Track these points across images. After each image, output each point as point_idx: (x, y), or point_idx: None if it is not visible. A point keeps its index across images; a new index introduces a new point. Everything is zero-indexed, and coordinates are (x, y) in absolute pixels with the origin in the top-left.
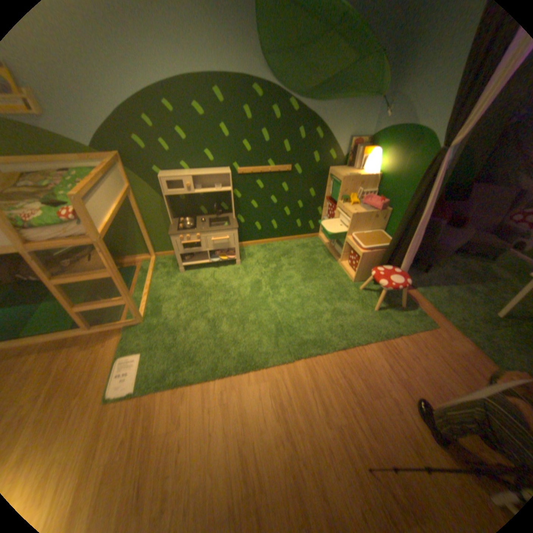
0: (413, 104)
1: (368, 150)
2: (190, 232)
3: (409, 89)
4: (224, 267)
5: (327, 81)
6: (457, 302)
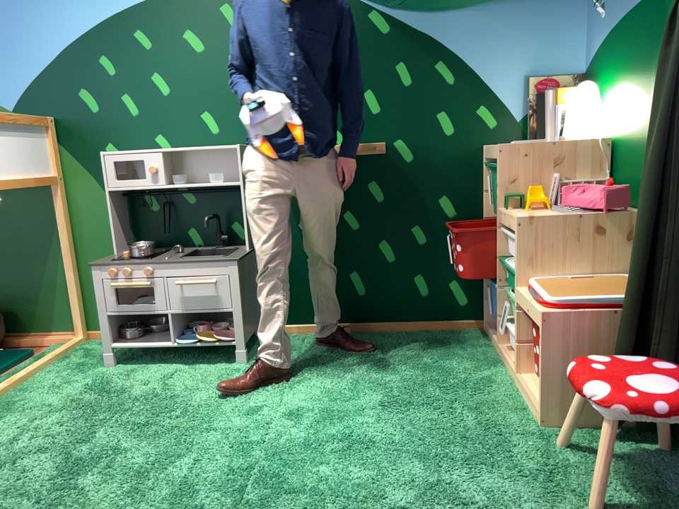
0: None
1: (567, 93)
2: (134, 261)
3: None
4: (207, 366)
5: None
6: None
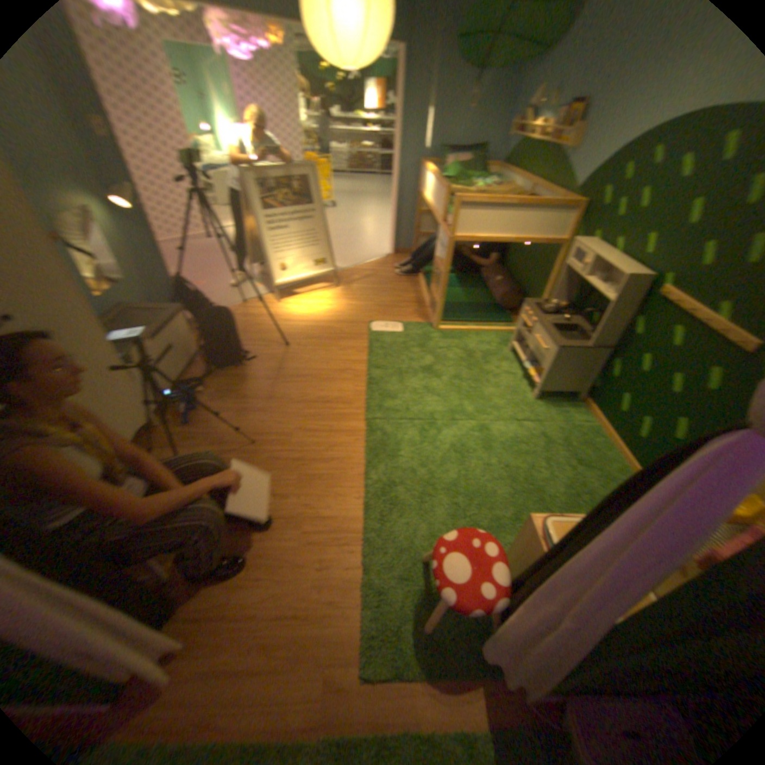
0: None
1: None
2: (535, 312)
3: None
4: (526, 385)
5: None
6: None
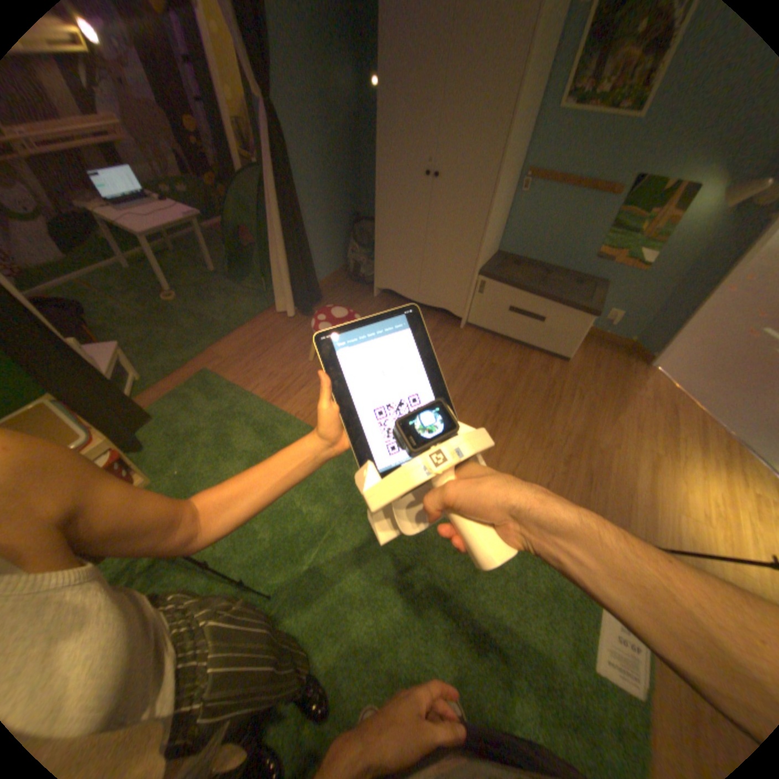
0: None
1: None
2: None
3: None
4: None
5: None
6: (135, 362)
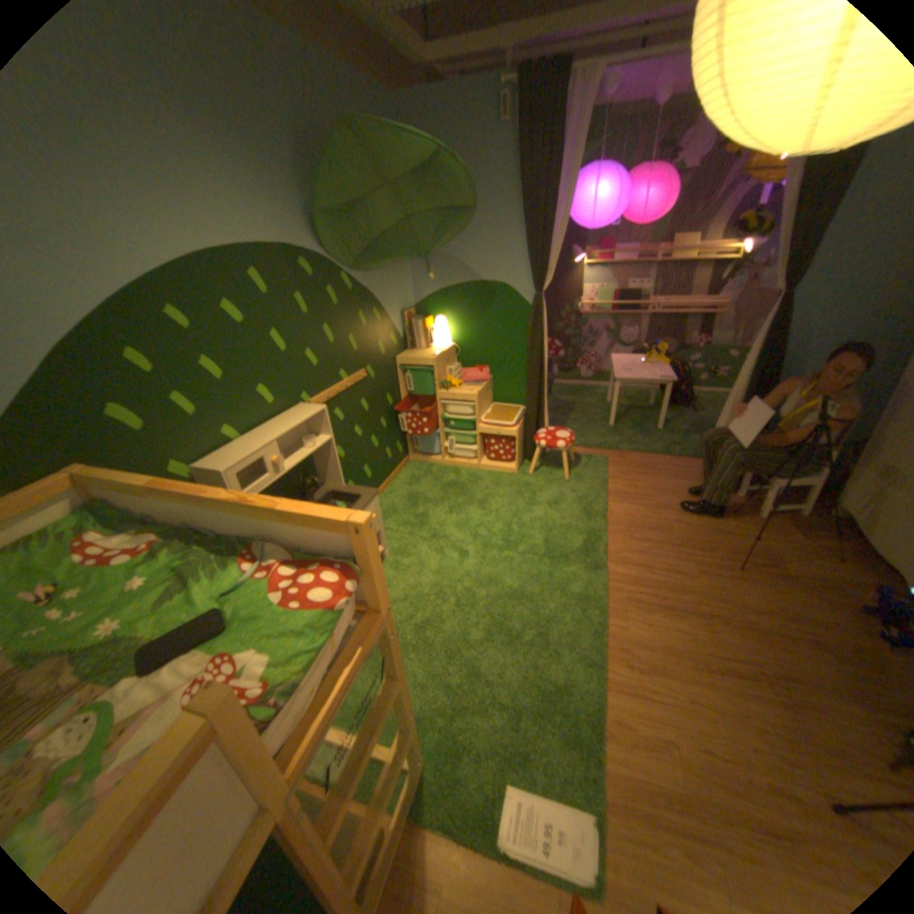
0: (463, 262)
1: (427, 322)
2: None
3: (449, 247)
4: None
5: (370, 245)
6: (583, 433)
